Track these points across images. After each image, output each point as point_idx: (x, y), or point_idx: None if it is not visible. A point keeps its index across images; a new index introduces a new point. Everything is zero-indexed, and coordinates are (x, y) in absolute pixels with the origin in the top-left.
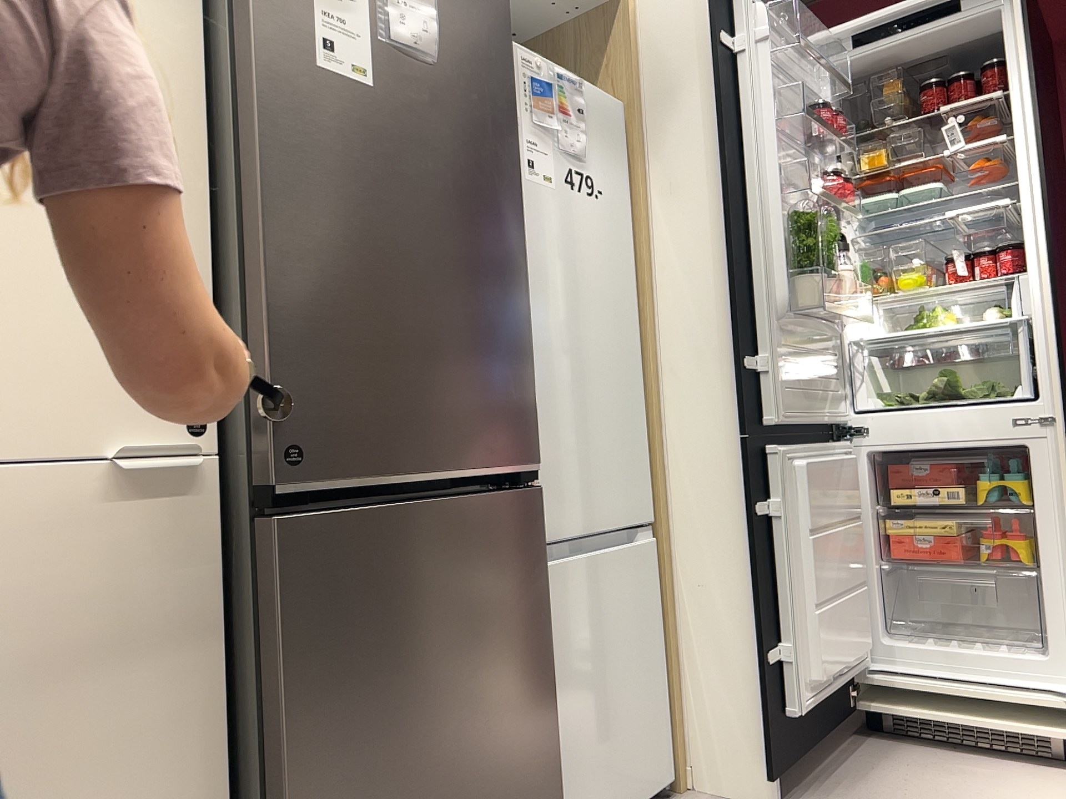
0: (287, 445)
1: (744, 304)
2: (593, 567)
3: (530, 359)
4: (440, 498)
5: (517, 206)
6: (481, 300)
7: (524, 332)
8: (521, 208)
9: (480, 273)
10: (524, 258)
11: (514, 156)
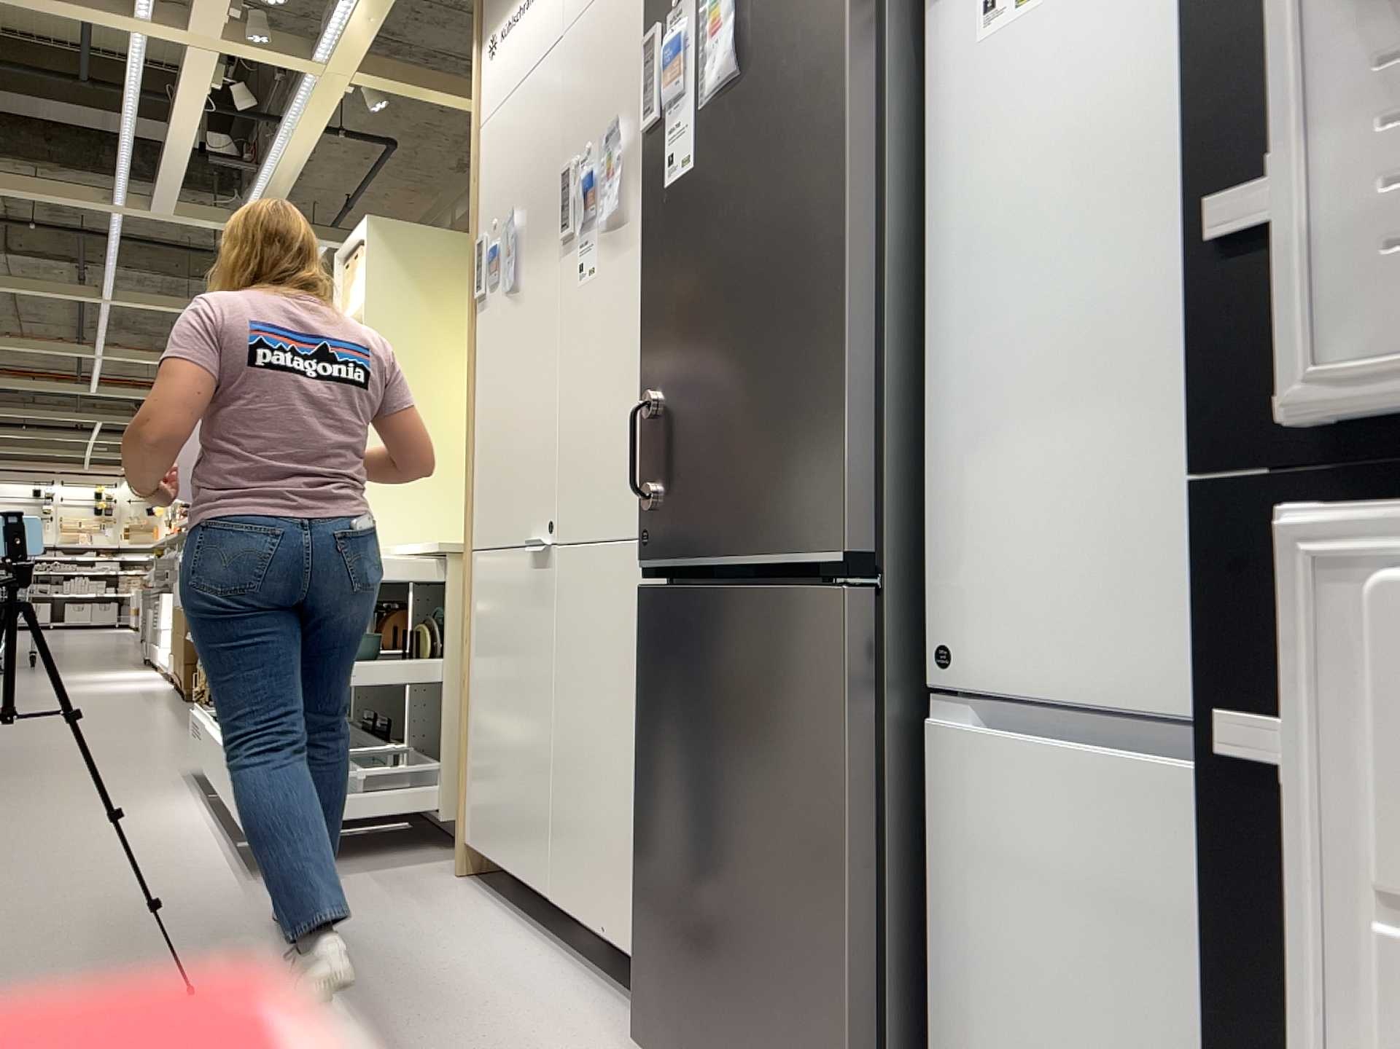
0: (645, 529)
1: (1252, 5)
2: (1093, 785)
3: (844, 394)
4: (762, 589)
5: (838, 163)
6: (778, 336)
7: (836, 356)
8: (846, 160)
9: (778, 300)
10: (845, 238)
11: (839, 87)
